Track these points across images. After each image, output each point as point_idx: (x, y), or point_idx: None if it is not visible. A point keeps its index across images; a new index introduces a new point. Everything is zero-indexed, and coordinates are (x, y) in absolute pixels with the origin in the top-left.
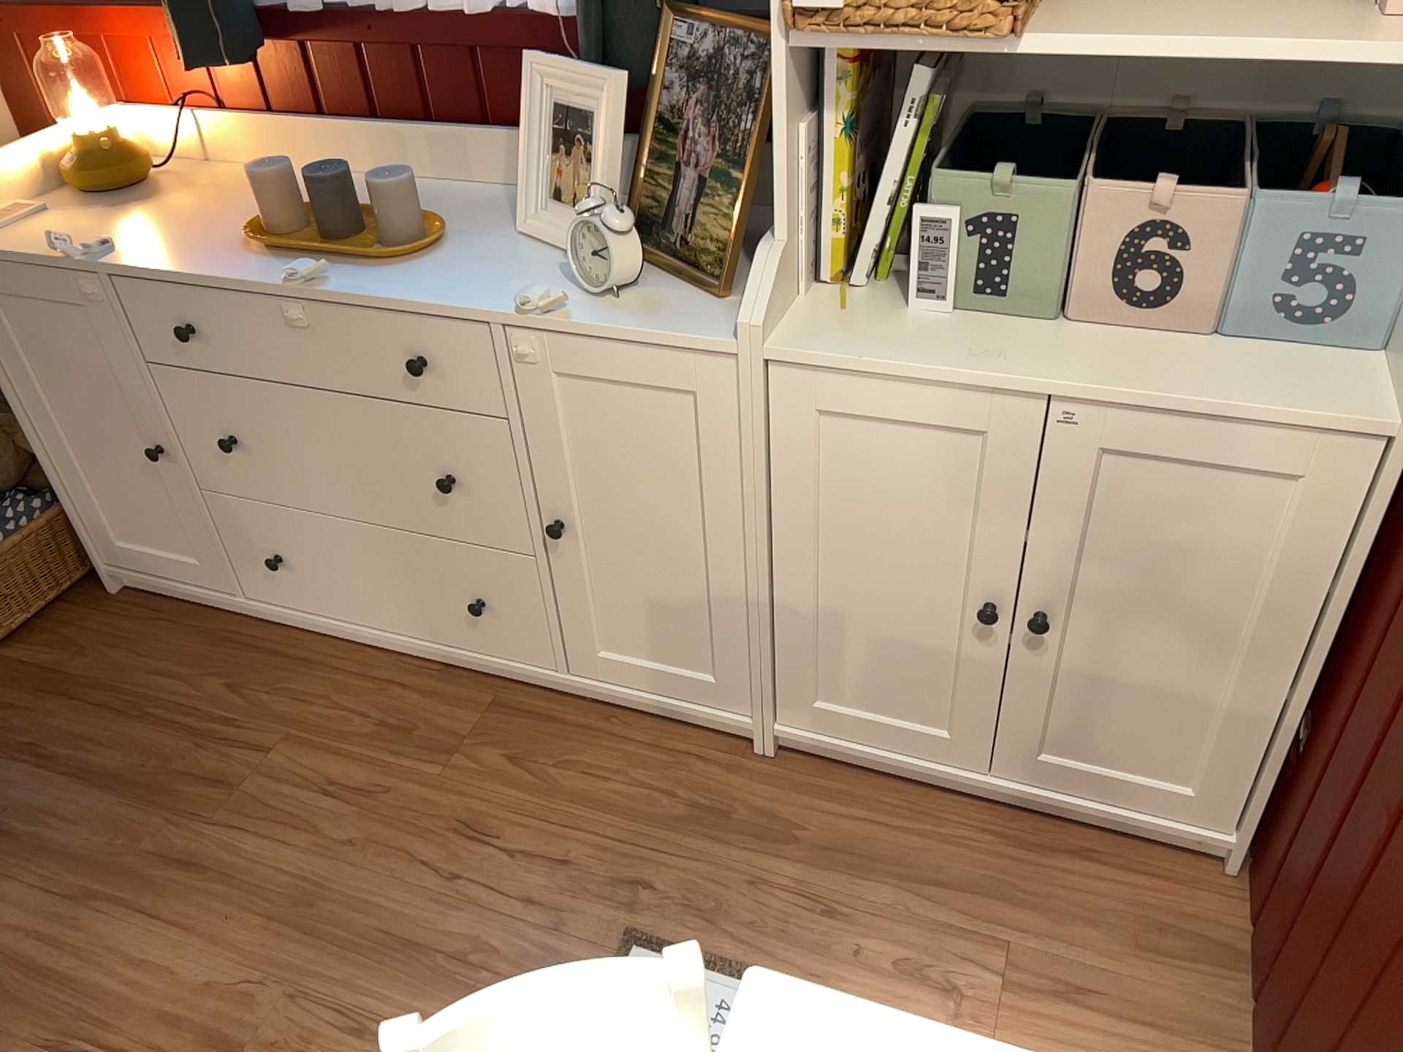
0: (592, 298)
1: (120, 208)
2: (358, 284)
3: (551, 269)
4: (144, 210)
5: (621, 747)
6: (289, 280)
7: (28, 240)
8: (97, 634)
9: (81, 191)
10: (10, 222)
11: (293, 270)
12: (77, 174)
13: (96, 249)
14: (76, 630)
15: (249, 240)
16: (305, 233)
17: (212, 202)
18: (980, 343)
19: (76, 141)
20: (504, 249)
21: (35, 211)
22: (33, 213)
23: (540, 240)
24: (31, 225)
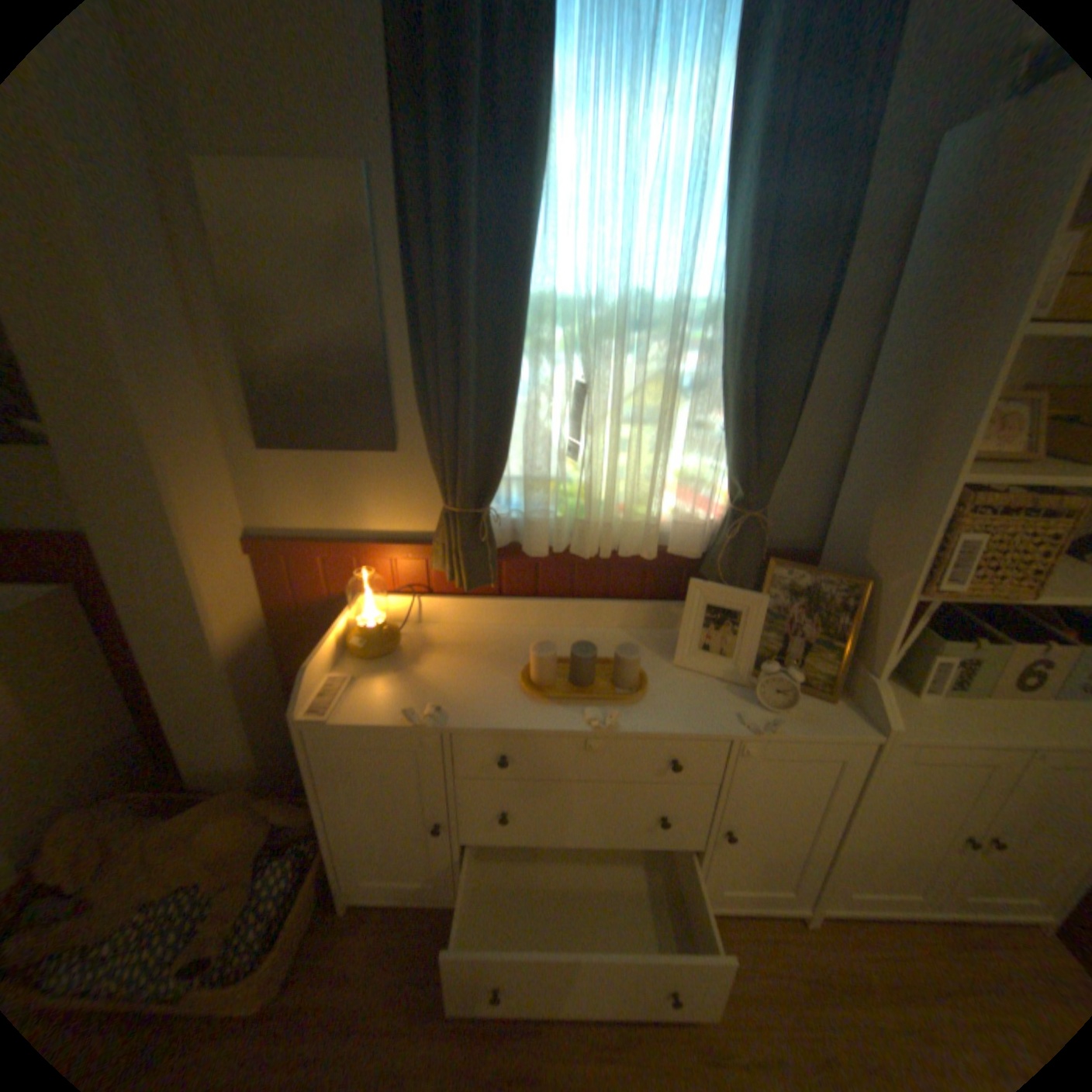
0: (781, 719)
1: (401, 670)
2: (636, 723)
3: (723, 694)
4: (419, 670)
5: (739, 950)
6: (590, 725)
7: (364, 710)
8: (346, 962)
9: (343, 653)
10: (335, 695)
11: (592, 720)
12: (364, 650)
13: (436, 717)
14: (328, 963)
15: (538, 696)
16: (558, 683)
17: (459, 659)
18: (978, 722)
19: (357, 628)
20: (679, 681)
21: (347, 682)
22: (344, 684)
23: (691, 671)
24: (353, 696)
